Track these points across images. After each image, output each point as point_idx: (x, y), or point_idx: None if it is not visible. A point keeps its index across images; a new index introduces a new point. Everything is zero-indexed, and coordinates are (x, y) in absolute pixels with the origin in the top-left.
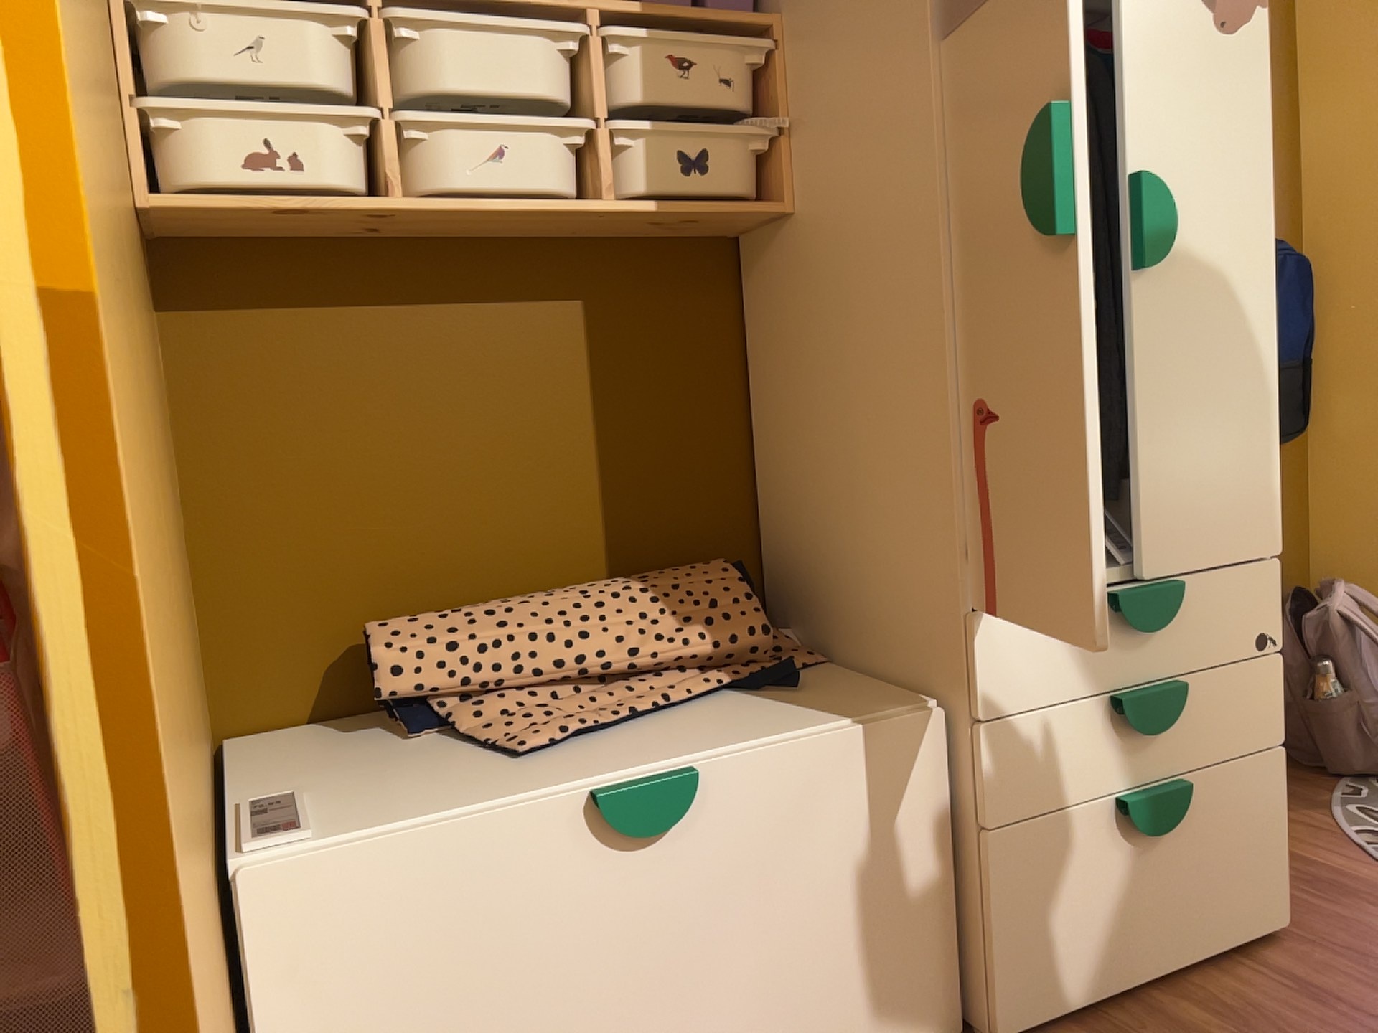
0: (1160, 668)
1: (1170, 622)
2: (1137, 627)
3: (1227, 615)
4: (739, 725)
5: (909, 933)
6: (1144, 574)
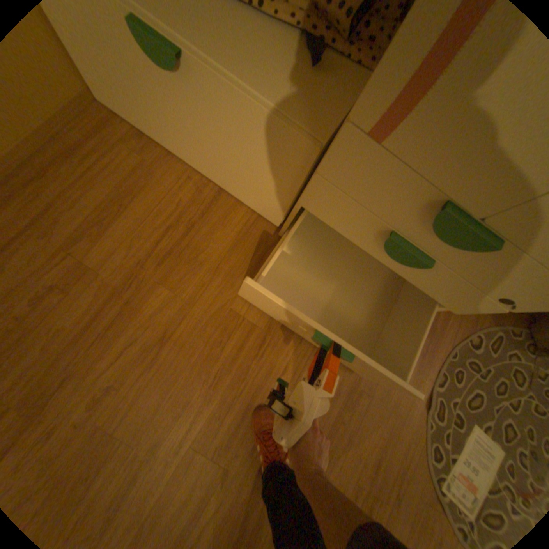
0: (432, 250)
1: (459, 247)
2: (434, 229)
3: (506, 280)
4: (249, 53)
5: (269, 195)
6: (486, 218)
